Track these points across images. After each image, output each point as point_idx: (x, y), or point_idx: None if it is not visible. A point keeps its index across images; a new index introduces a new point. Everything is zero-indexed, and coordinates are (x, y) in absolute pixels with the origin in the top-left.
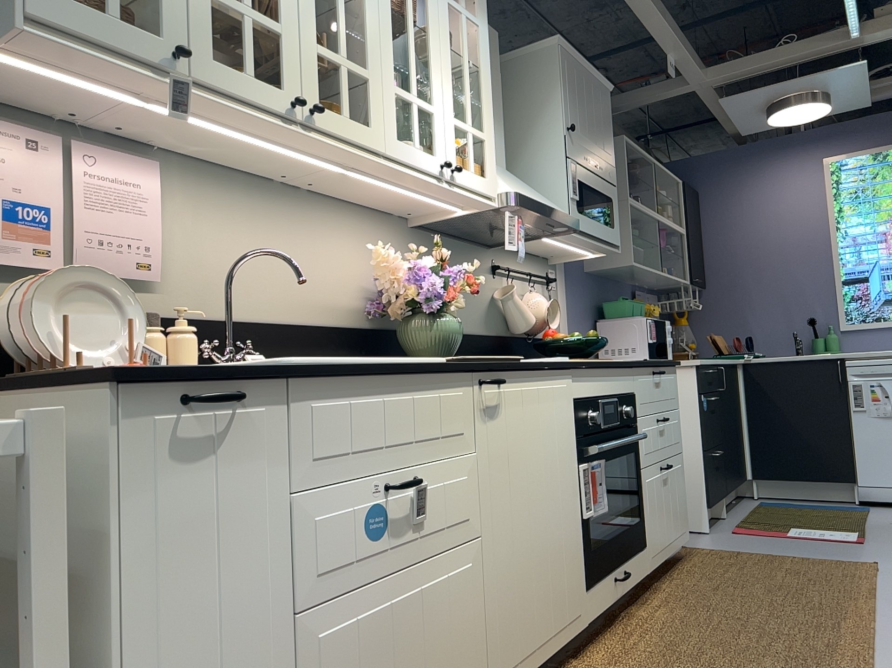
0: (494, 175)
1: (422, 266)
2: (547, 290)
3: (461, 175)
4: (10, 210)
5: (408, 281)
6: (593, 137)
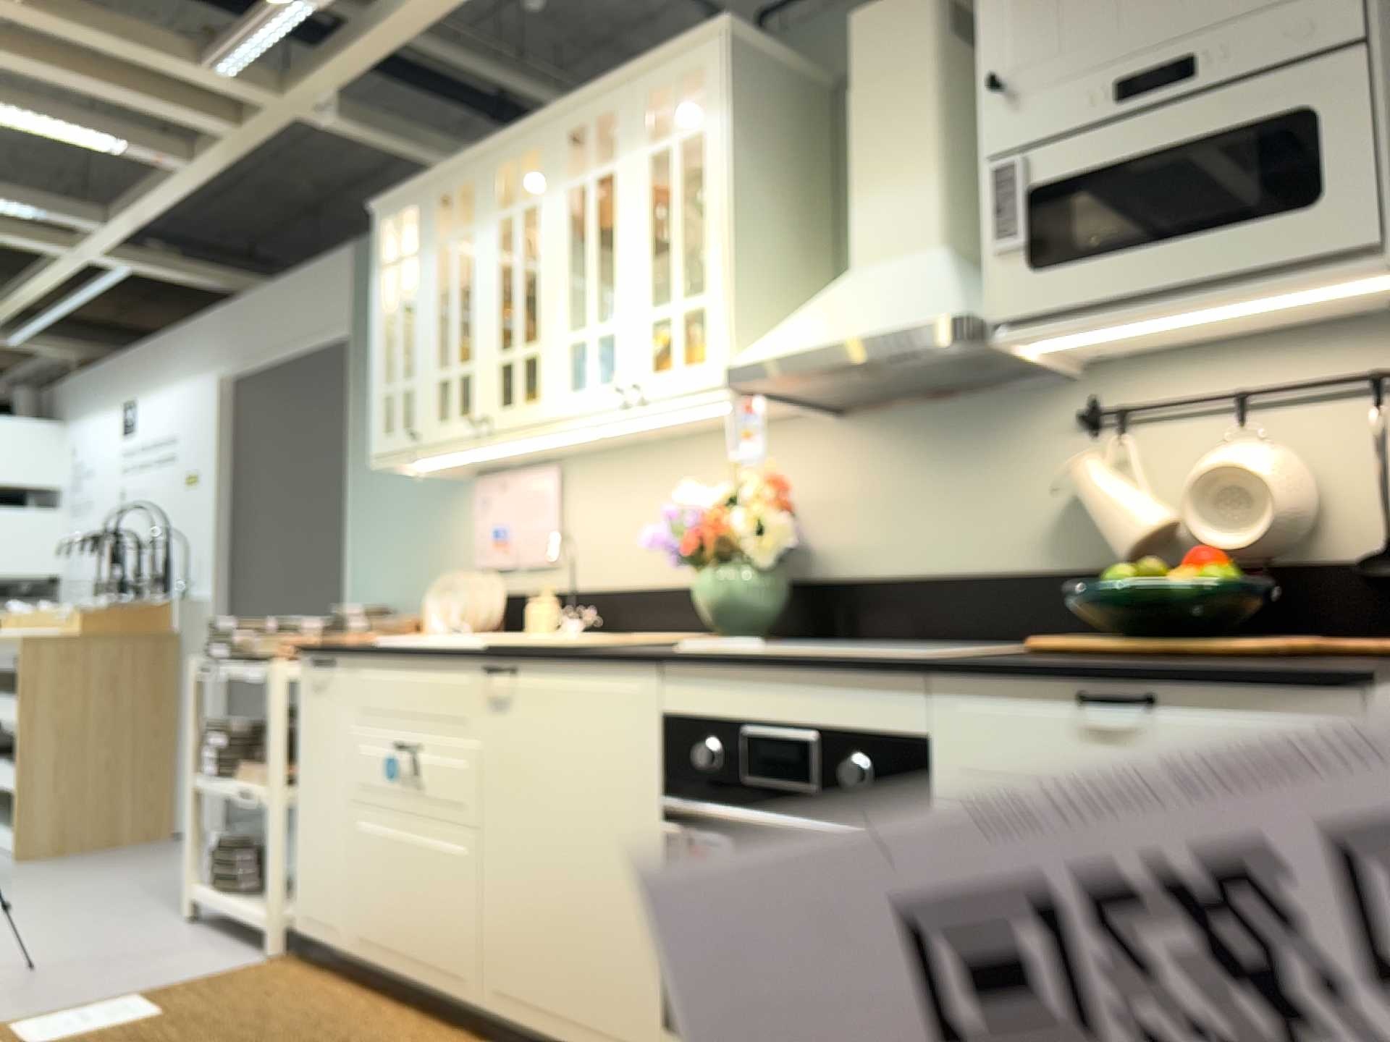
0: (718, 349)
1: (683, 508)
2: (1378, 411)
3: (651, 386)
4: (492, 532)
5: (671, 532)
6: (1151, 3)
